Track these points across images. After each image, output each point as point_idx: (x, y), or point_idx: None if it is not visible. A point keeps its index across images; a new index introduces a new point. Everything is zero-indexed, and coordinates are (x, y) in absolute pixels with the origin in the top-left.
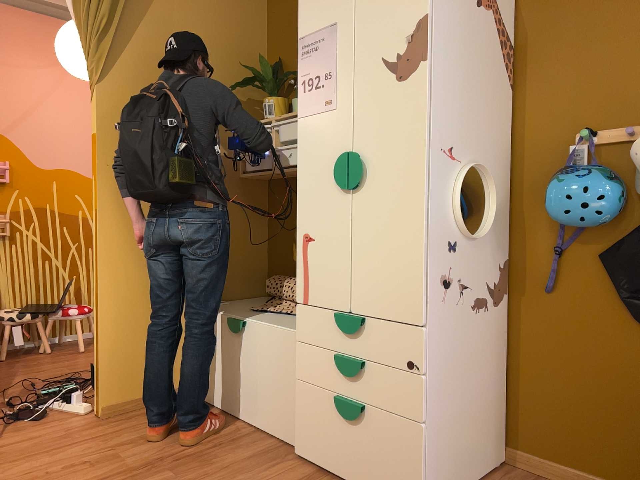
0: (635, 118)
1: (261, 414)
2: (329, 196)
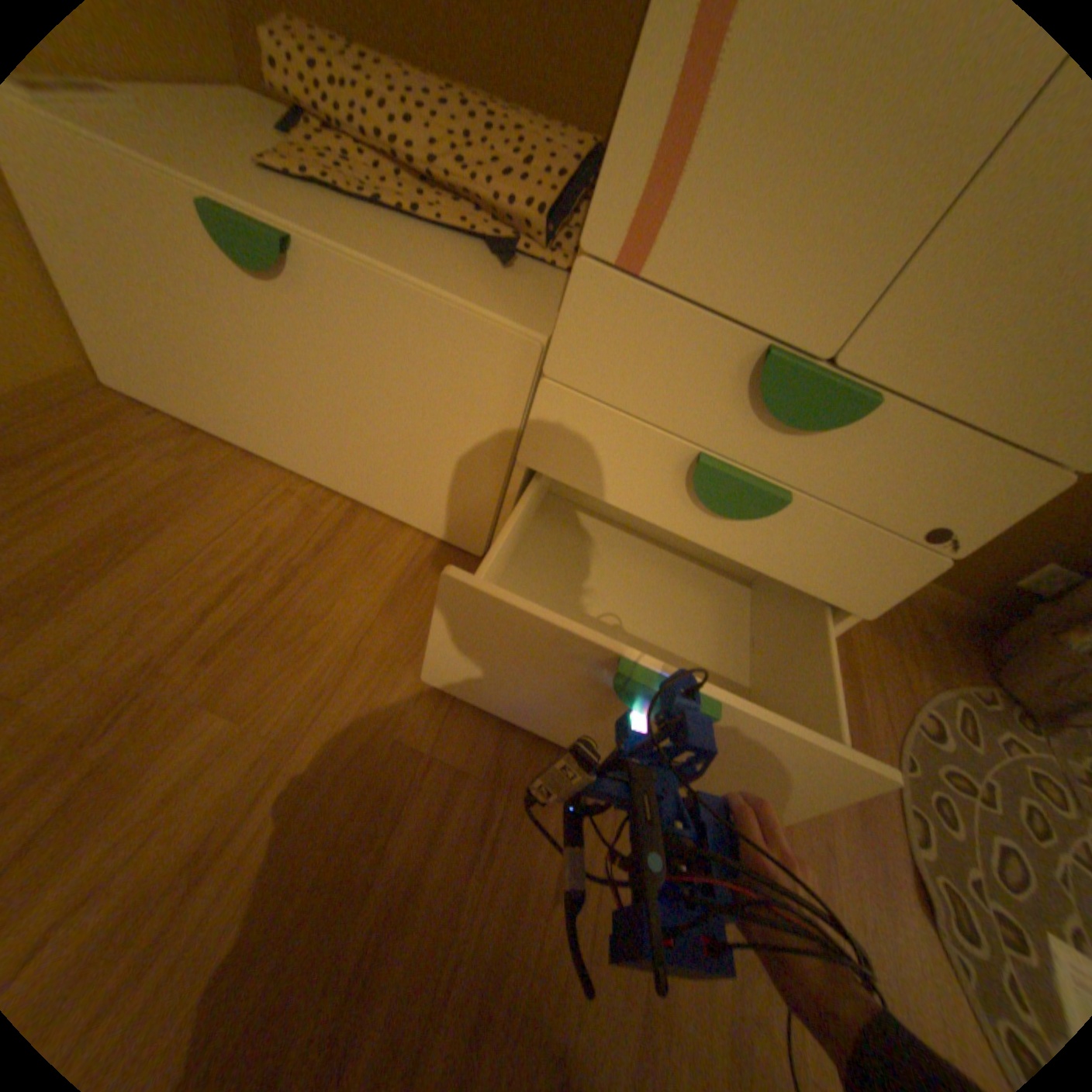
0: None
1: (372, 480)
2: None
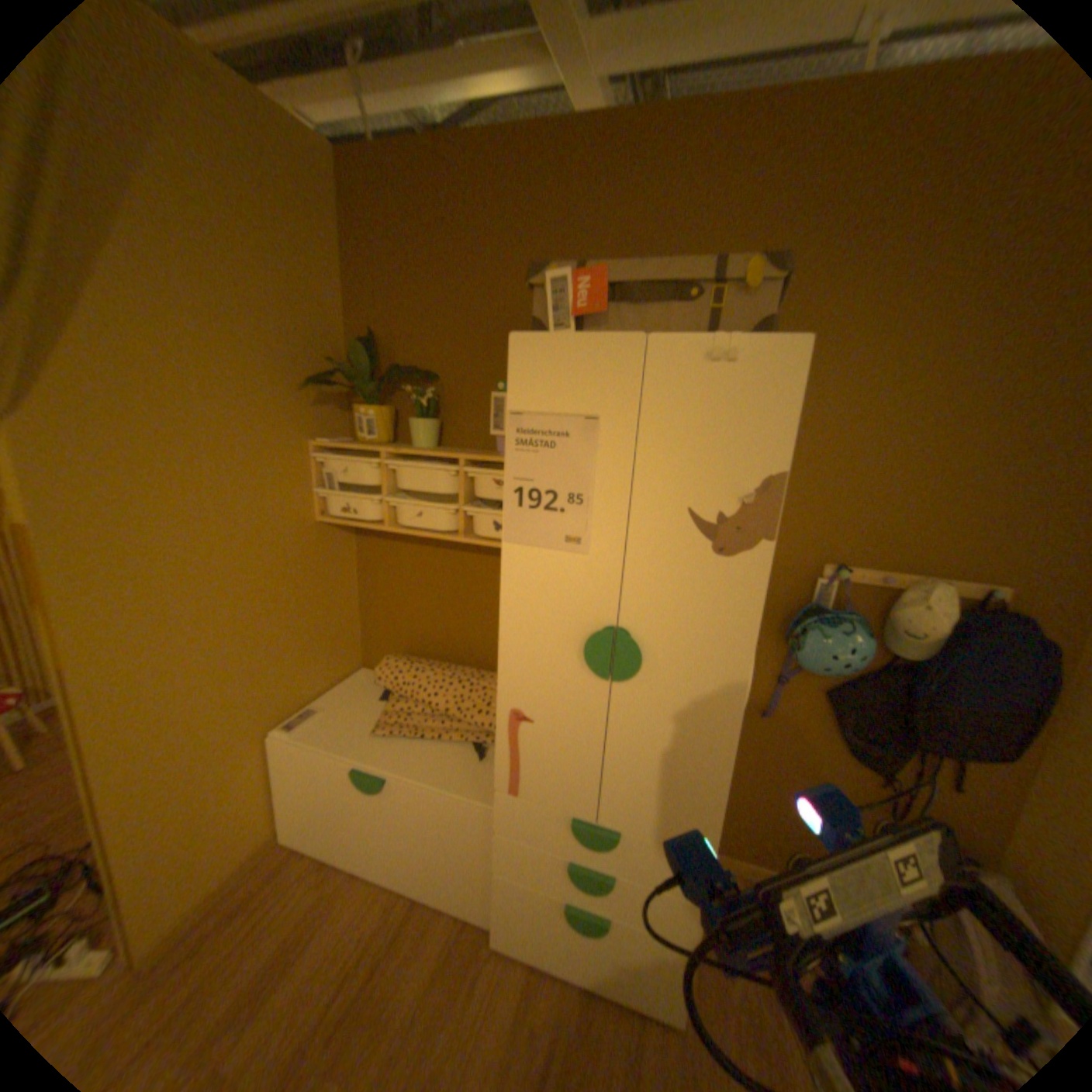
0: (894, 561)
1: (423, 886)
2: (567, 673)
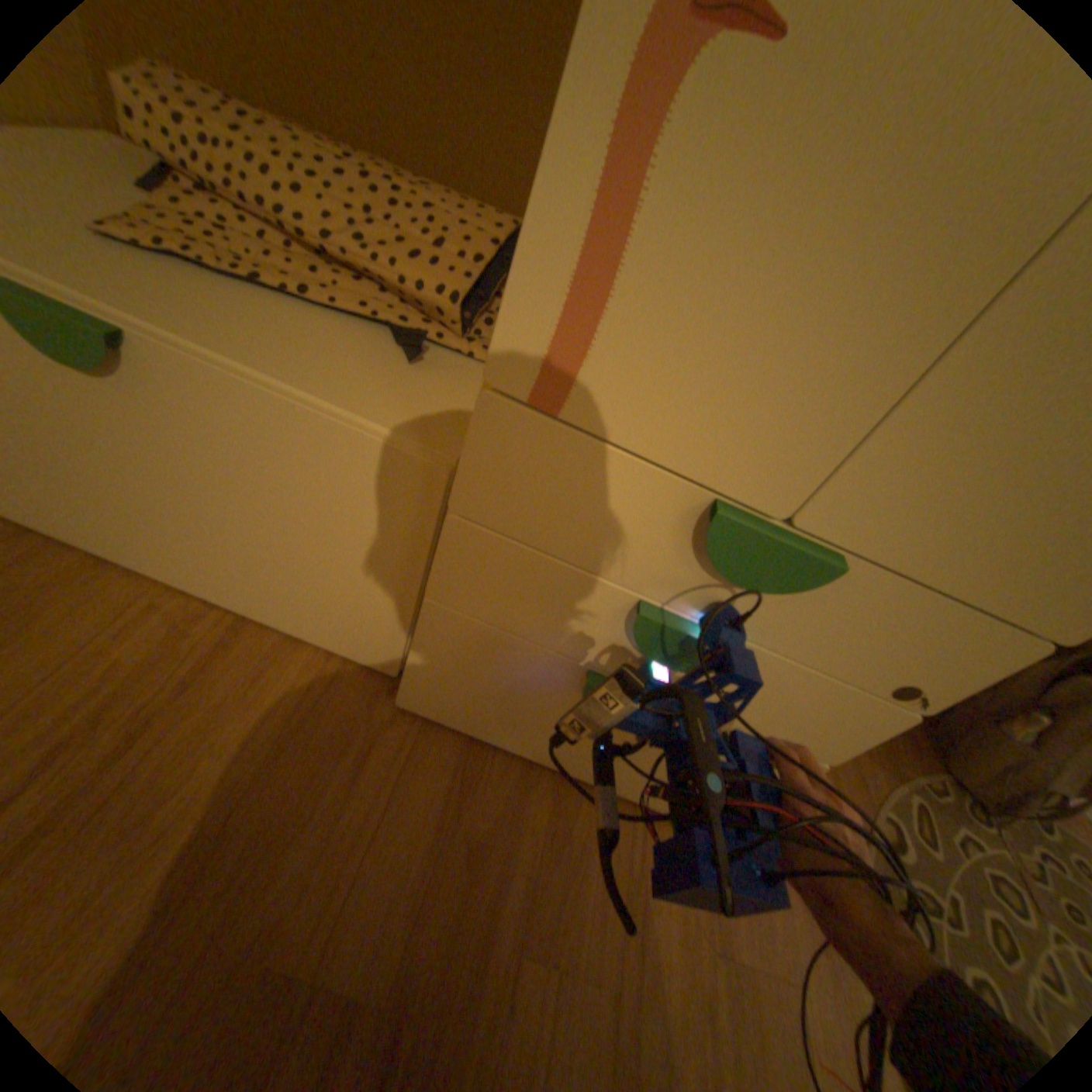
0: None
1: (258, 594)
2: None
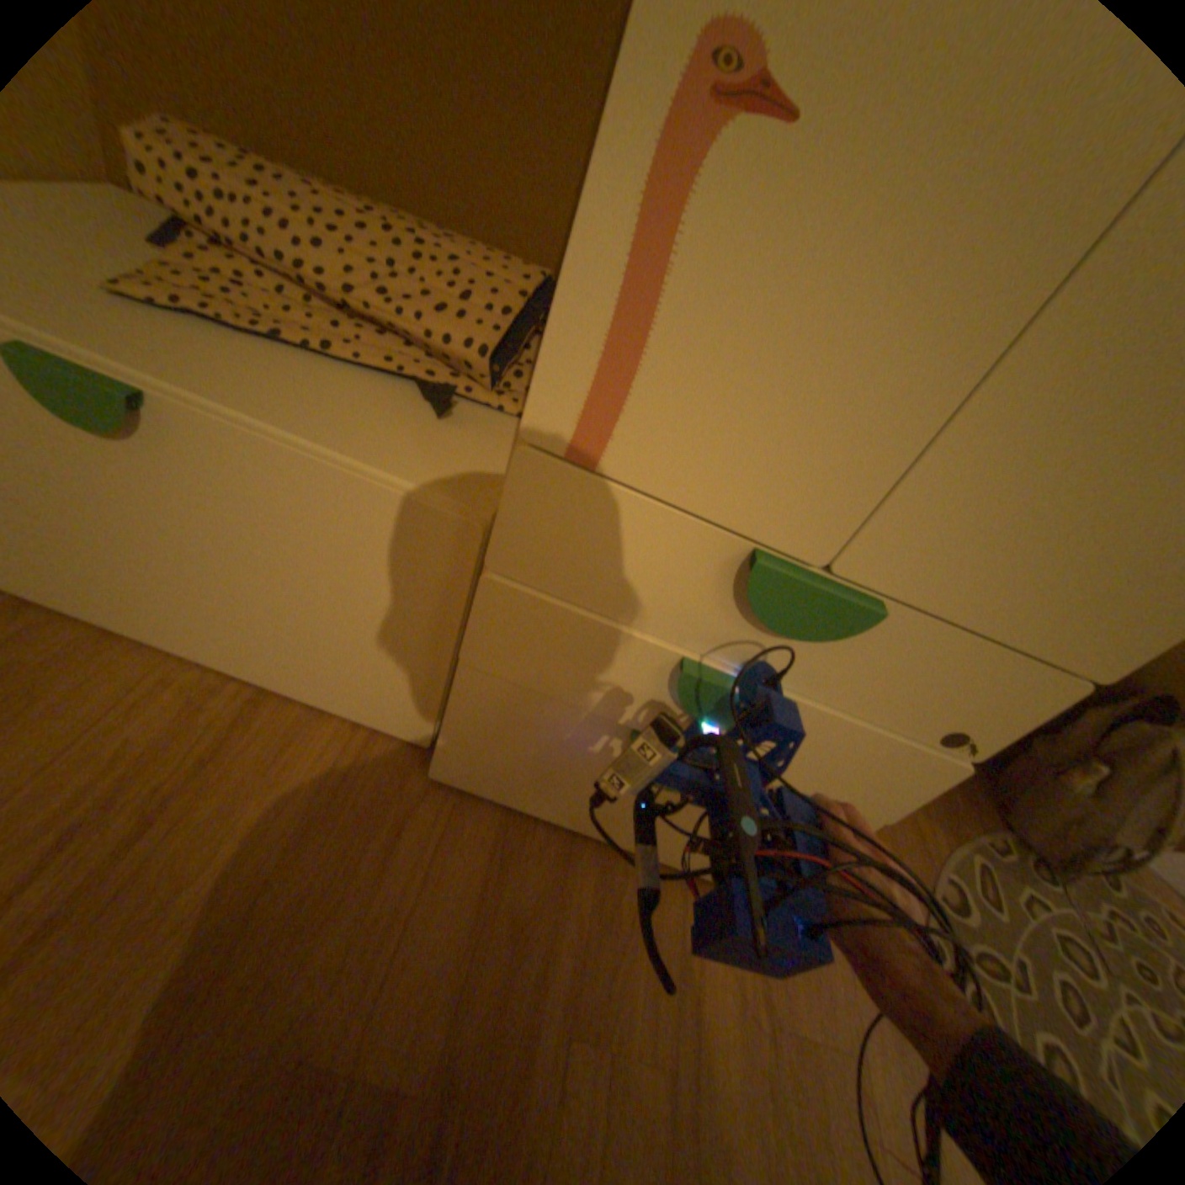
0: None
1: (280, 664)
2: None
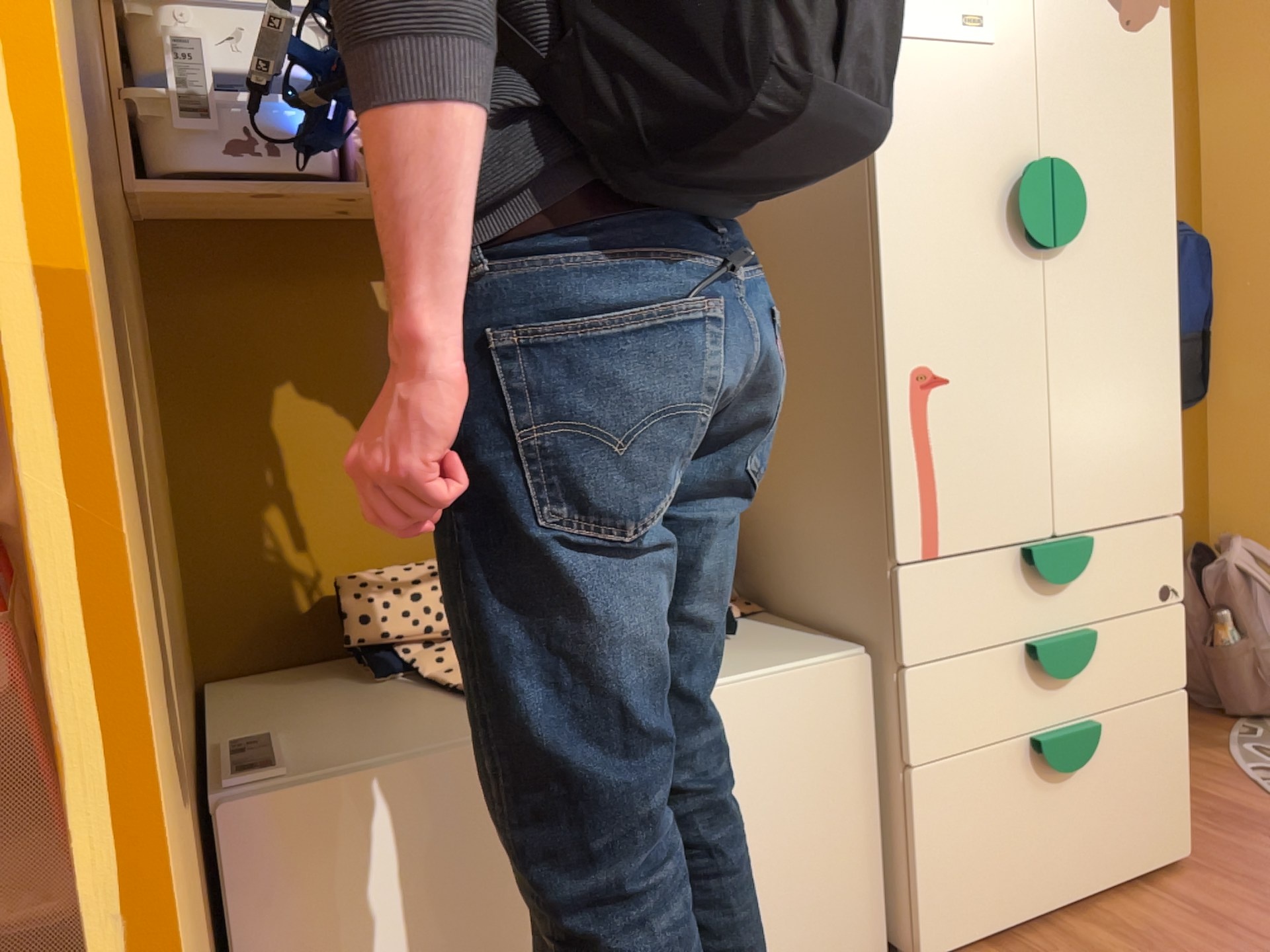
0: None
1: None
2: (988, 265)
